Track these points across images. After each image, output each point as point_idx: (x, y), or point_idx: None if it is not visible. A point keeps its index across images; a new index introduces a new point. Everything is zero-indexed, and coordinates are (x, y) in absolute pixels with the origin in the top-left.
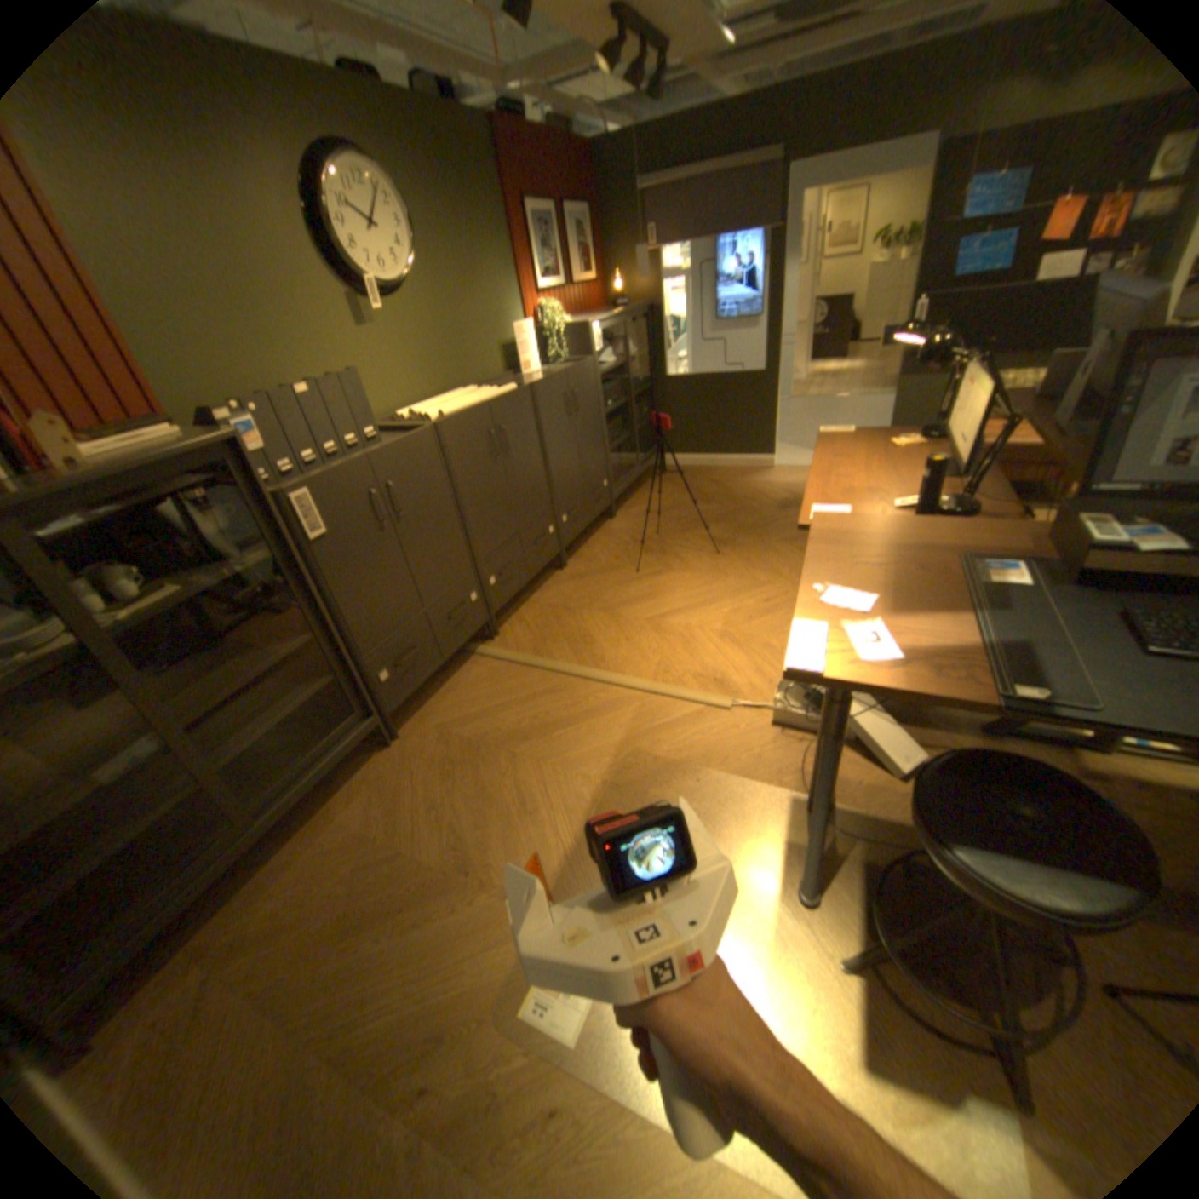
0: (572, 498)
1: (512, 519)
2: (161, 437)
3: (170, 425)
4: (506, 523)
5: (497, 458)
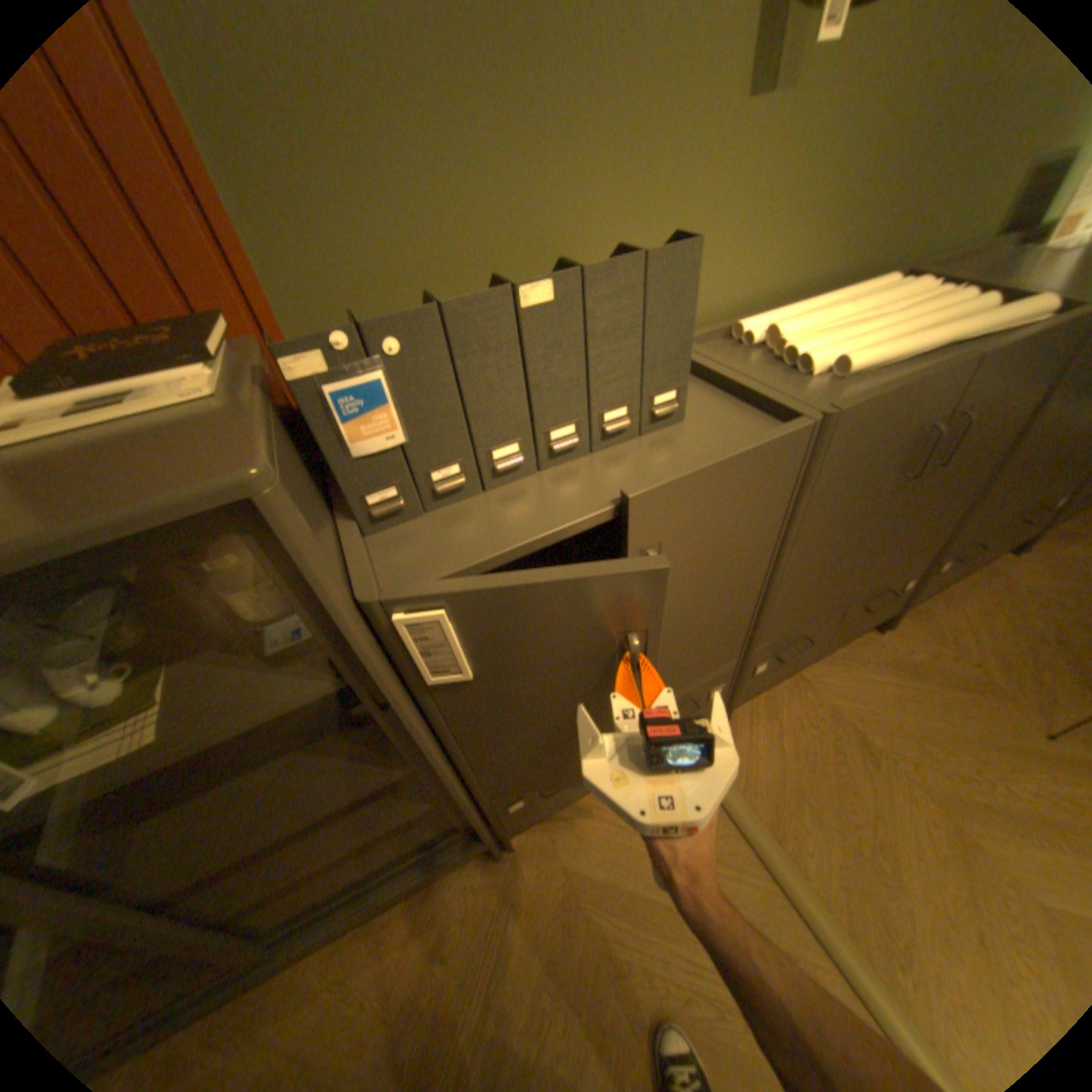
0: (986, 533)
1: (857, 579)
2: (160, 406)
3: (204, 366)
4: (842, 587)
5: (910, 476)
